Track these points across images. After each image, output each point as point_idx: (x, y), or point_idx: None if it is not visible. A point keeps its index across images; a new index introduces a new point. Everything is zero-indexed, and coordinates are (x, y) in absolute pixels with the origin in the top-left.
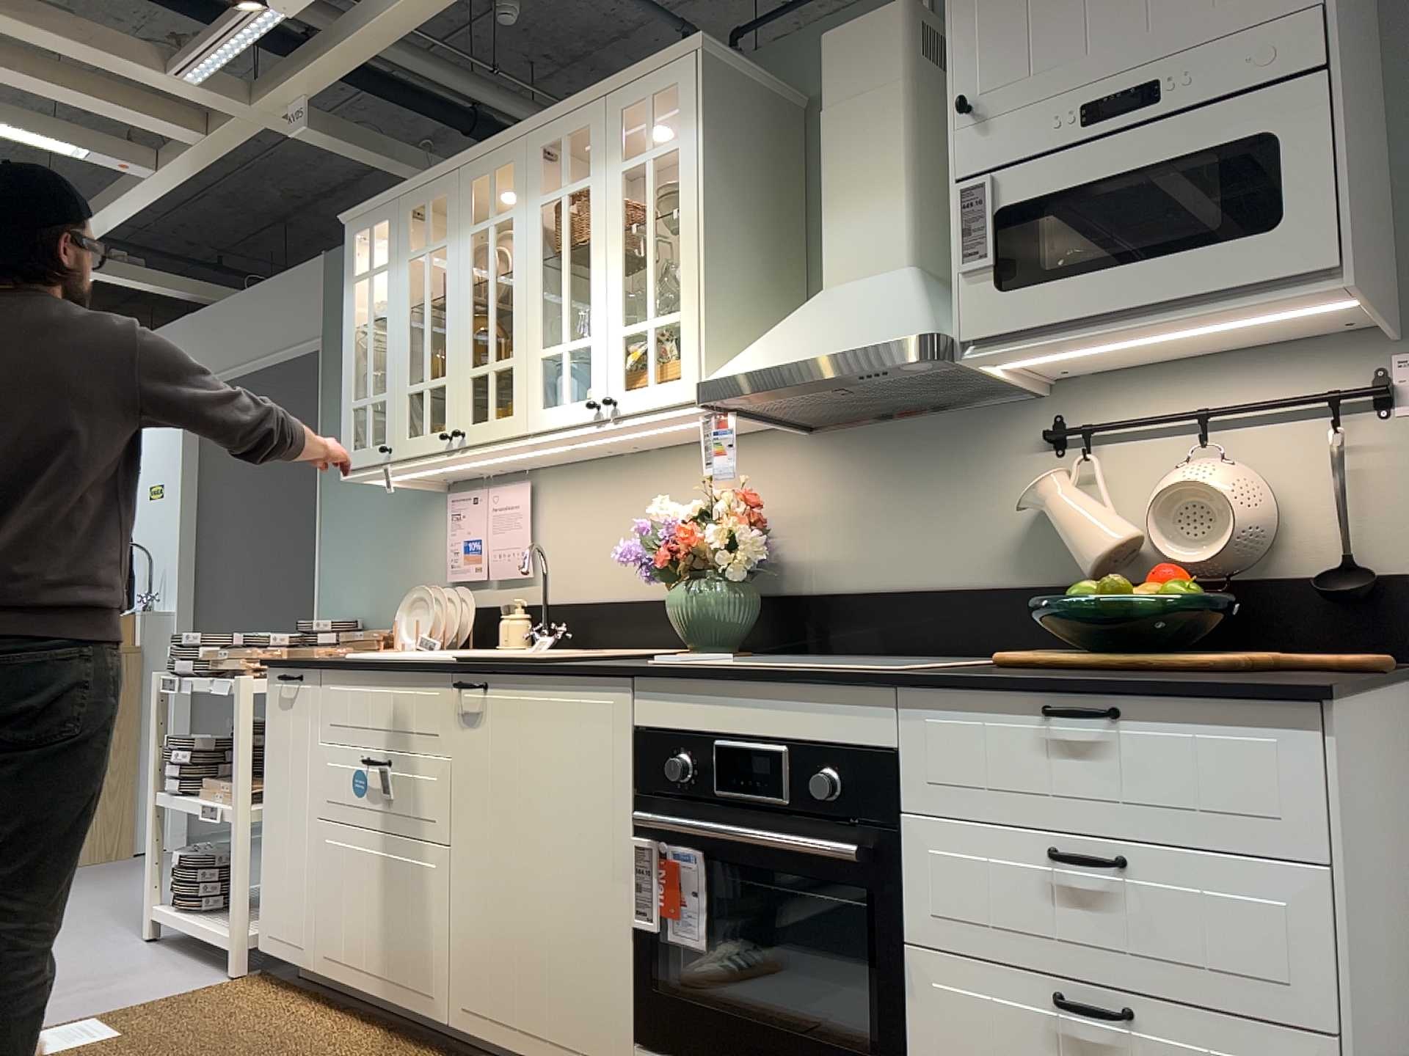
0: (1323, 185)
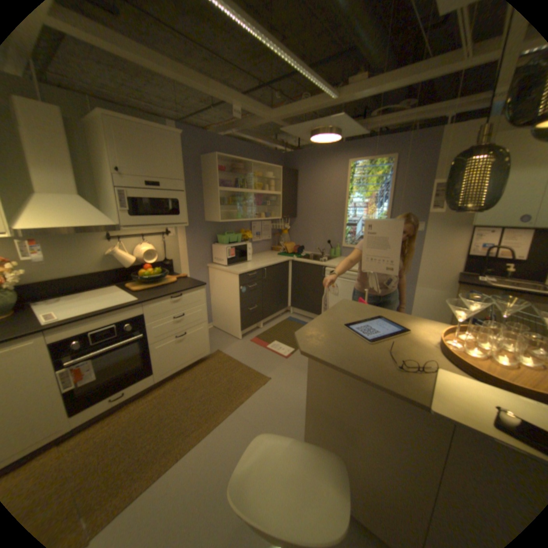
0: (185, 210)
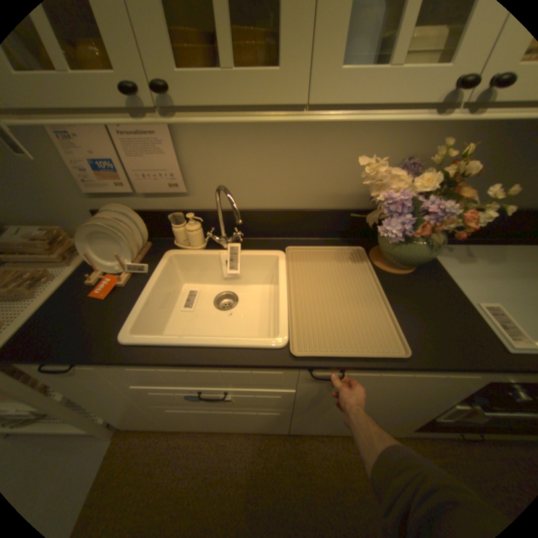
0: None
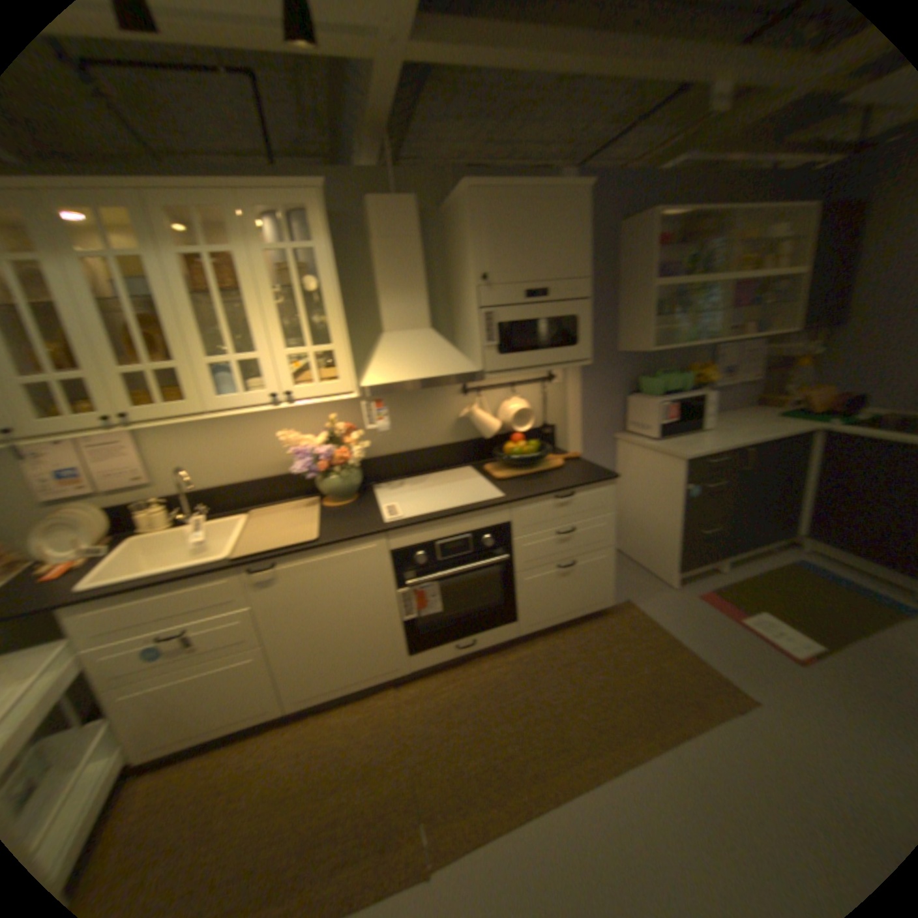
0: (590, 334)
